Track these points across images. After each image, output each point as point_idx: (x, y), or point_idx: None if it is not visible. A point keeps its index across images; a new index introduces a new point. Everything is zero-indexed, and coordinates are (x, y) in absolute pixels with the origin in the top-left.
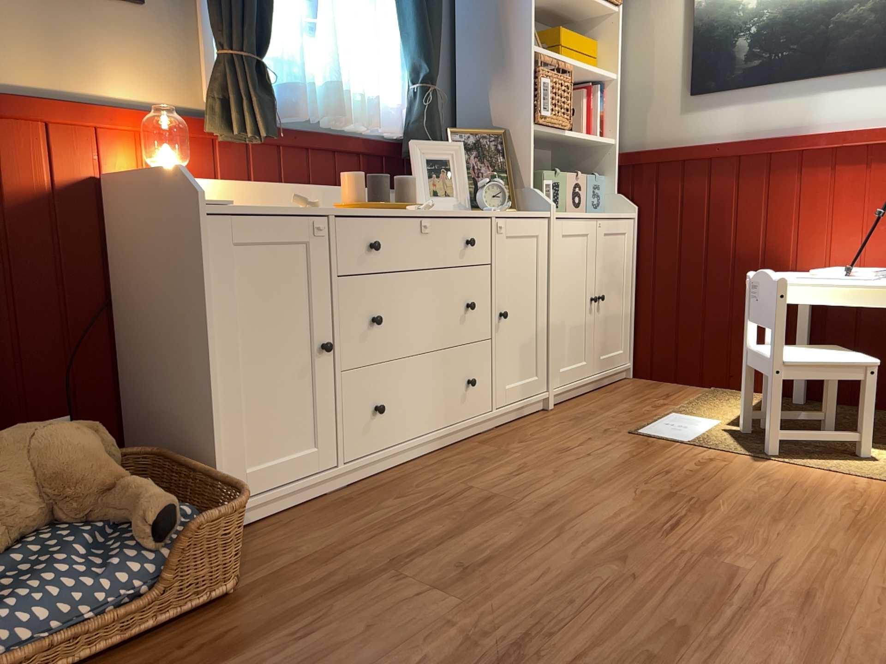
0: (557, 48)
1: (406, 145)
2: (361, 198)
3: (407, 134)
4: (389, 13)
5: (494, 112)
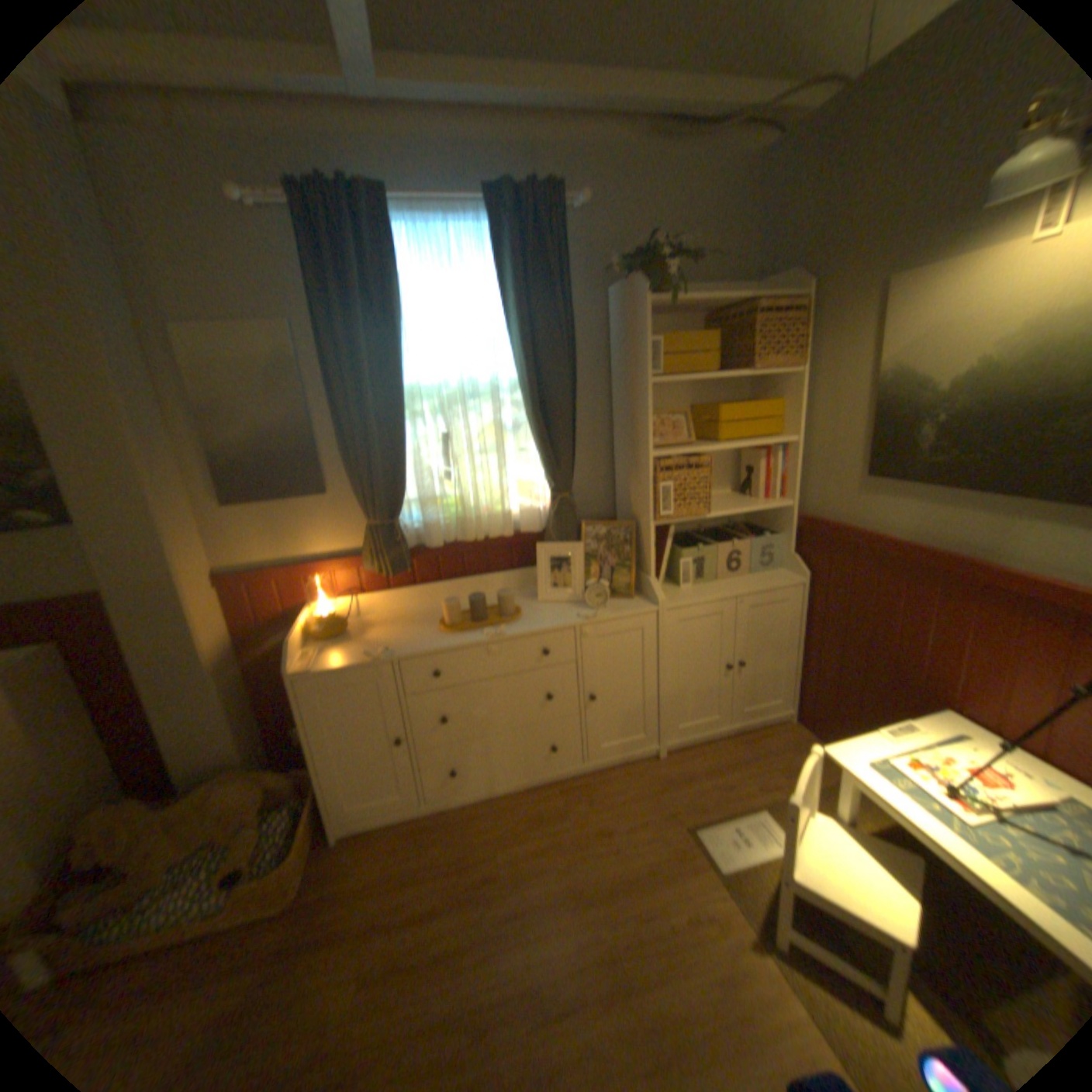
0: (717, 424)
1: (545, 538)
2: (455, 621)
3: (546, 530)
4: (525, 438)
5: (631, 502)
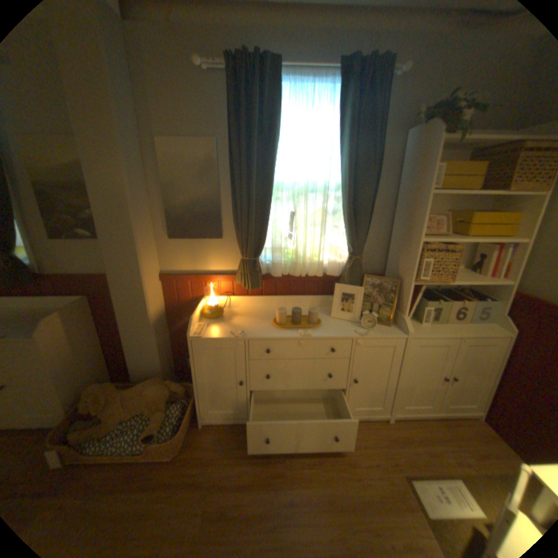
0: (470, 224)
1: (341, 280)
2: (283, 321)
3: (342, 275)
4: (339, 219)
5: (400, 266)
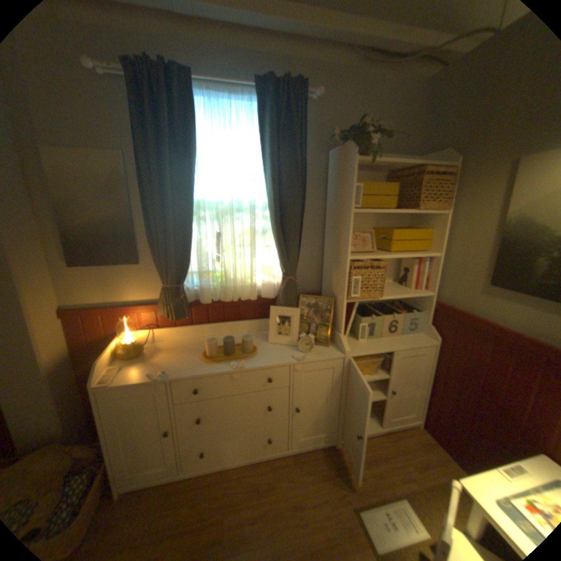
0: (391, 241)
1: (277, 301)
2: (213, 354)
3: (278, 296)
4: (270, 239)
5: (333, 284)
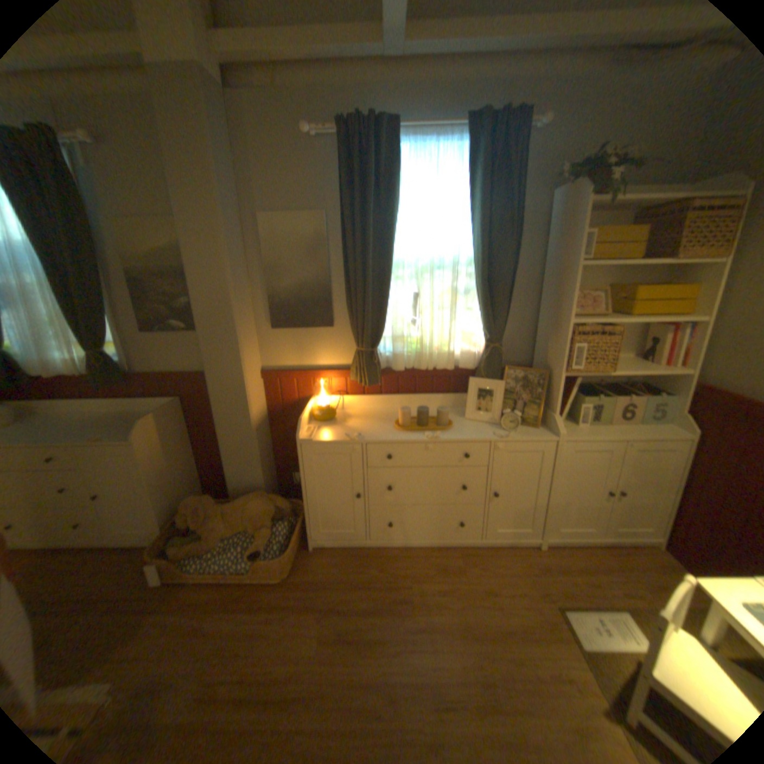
0: (633, 301)
1: (477, 374)
2: (406, 423)
3: (478, 368)
4: (472, 300)
5: (549, 355)
